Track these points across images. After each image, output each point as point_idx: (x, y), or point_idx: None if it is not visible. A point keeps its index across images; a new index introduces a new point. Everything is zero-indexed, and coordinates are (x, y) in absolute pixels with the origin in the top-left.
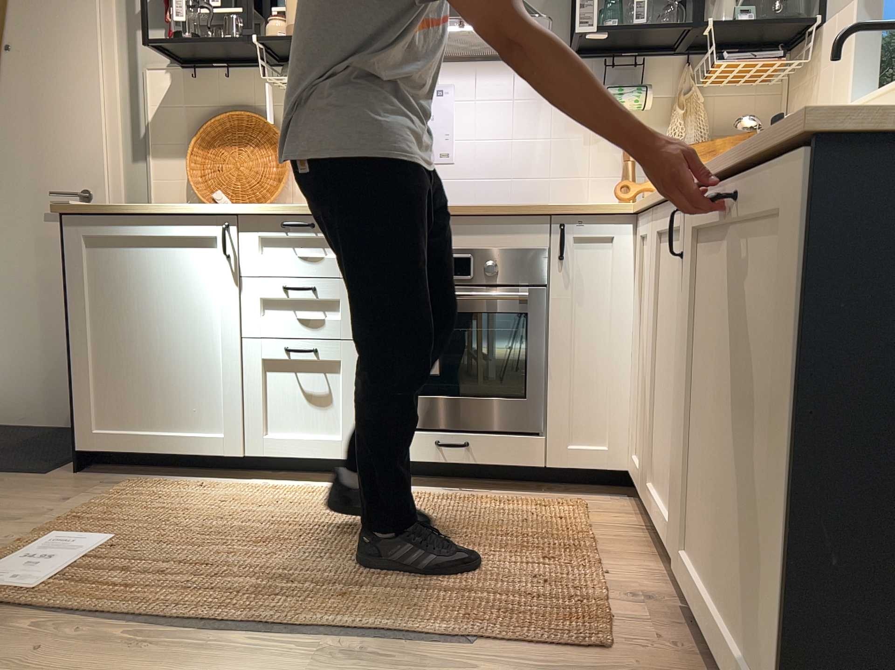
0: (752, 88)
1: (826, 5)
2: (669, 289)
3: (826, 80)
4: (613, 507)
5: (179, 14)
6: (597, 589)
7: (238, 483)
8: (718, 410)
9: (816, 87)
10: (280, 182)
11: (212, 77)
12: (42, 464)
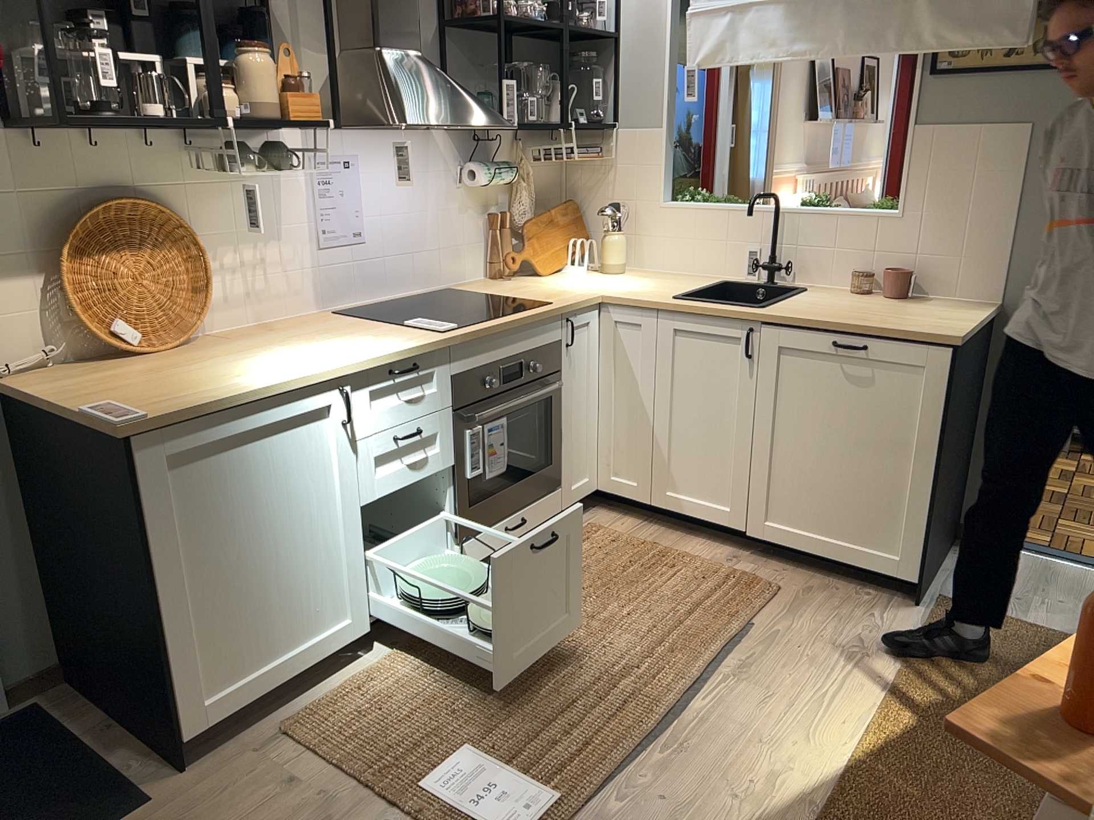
0: (556, 161)
1: (623, 114)
2: (690, 366)
3: (631, 174)
4: (606, 519)
5: (107, 75)
6: (717, 566)
7: (371, 658)
8: (809, 443)
9: (616, 174)
10: (198, 294)
11: (61, 143)
12: (96, 802)
